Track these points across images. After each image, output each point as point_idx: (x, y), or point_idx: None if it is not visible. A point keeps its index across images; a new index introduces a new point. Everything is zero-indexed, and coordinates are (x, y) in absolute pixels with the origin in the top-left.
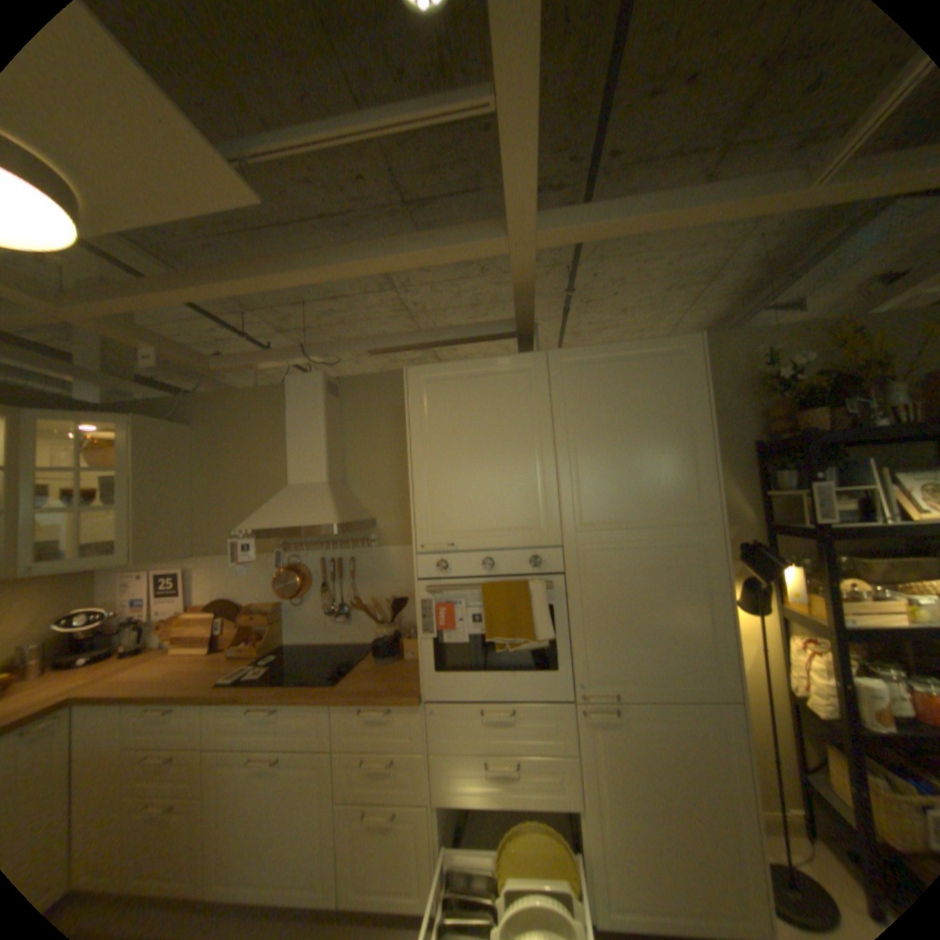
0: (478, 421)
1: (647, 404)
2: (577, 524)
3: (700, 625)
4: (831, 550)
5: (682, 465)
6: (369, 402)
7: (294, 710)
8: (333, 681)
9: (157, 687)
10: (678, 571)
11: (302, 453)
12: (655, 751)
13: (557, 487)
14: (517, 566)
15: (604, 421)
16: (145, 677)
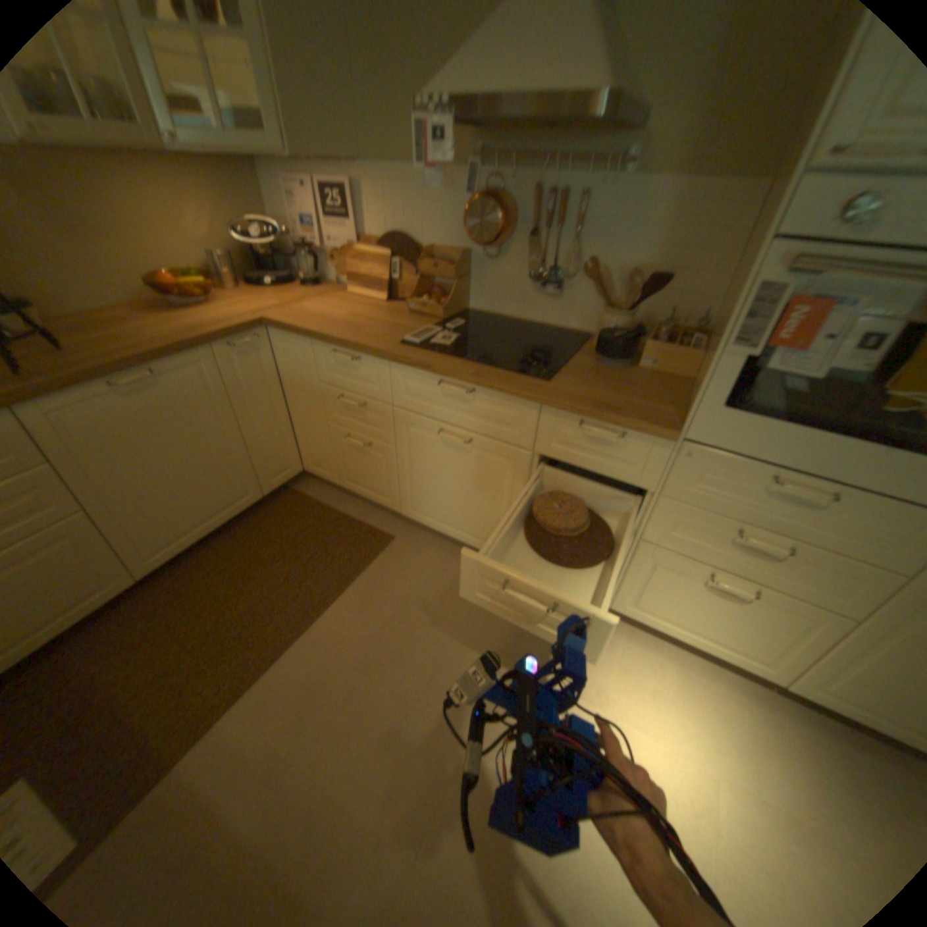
0: None
1: None
2: None
3: None
4: None
5: None
6: None
7: (496, 395)
8: (545, 372)
9: (341, 326)
10: None
11: None
12: None
13: None
14: None
15: None
16: (328, 311)
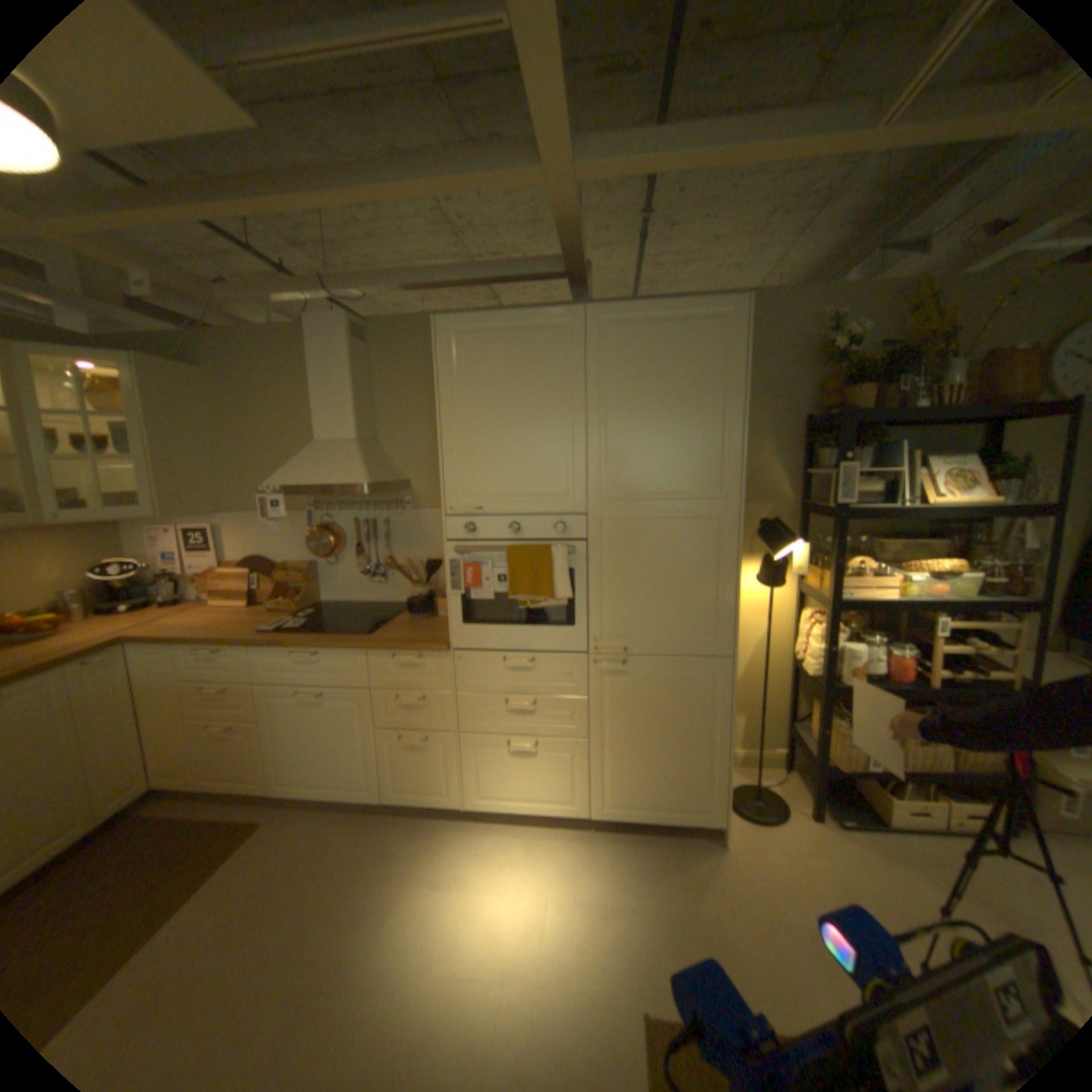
0: (509, 382)
1: (683, 372)
2: (602, 494)
3: (705, 591)
4: (844, 529)
5: (709, 439)
6: (399, 350)
7: (333, 653)
8: (369, 632)
9: (202, 631)
10: (691, 542)
11: (326, 406)
12: (652, 693)
13: (584, 456)
14: (541, 531)
15: (637, 388)
16: (188, 624)
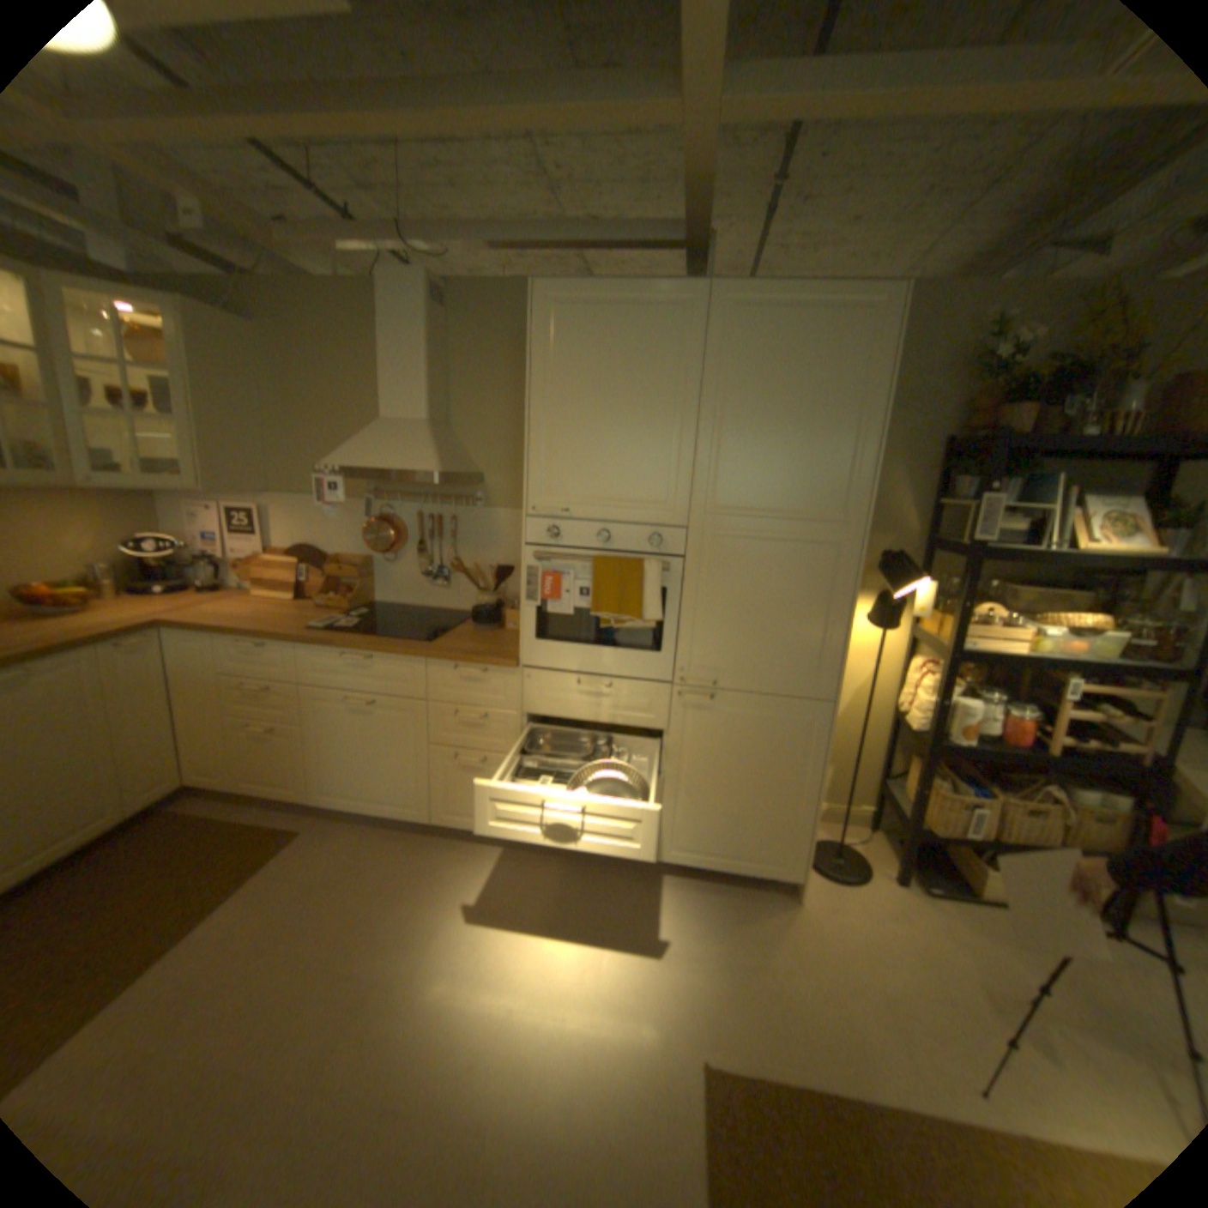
0: (613, 366)
1: (818, 370)
2: (708, 506)
3: (812, 626)
4: (978, 569)
5: (839, 452)
6: (483, 321)
7: (391, 659)
8: (431, 639)
9: (247, 623)
10: (804, 569)
11: (397, 380)
12: (740, 733)
13: (692, 461)
14: (634, 543)
15: (762, 386)
16: (232, 614)
